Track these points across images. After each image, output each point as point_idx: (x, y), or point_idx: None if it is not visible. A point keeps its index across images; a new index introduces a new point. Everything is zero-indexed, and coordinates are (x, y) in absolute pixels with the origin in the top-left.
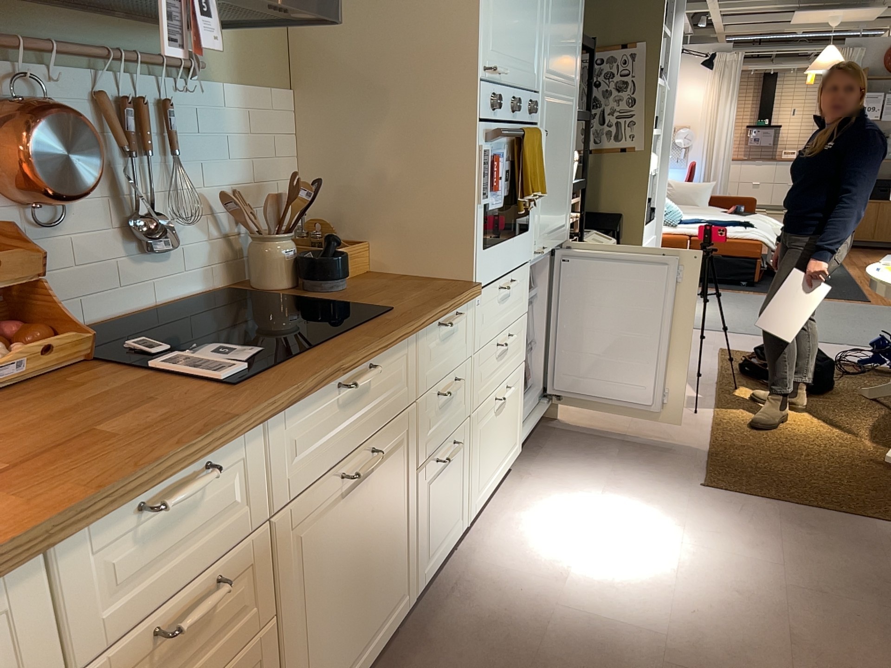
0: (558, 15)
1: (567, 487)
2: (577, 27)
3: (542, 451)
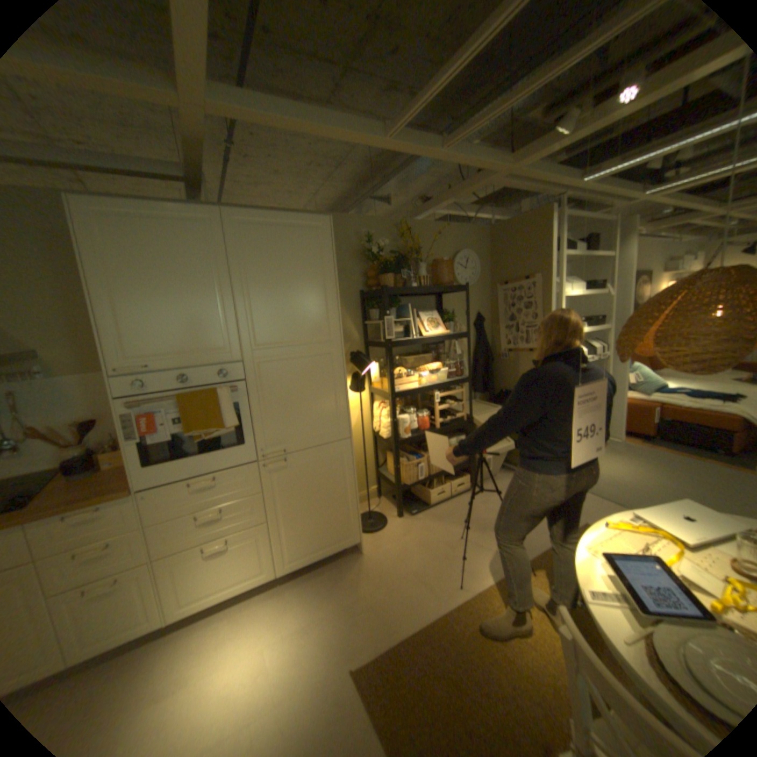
0: (267, 308)
1: (277, 620)
2: (319, 305)
3: (314, 579)
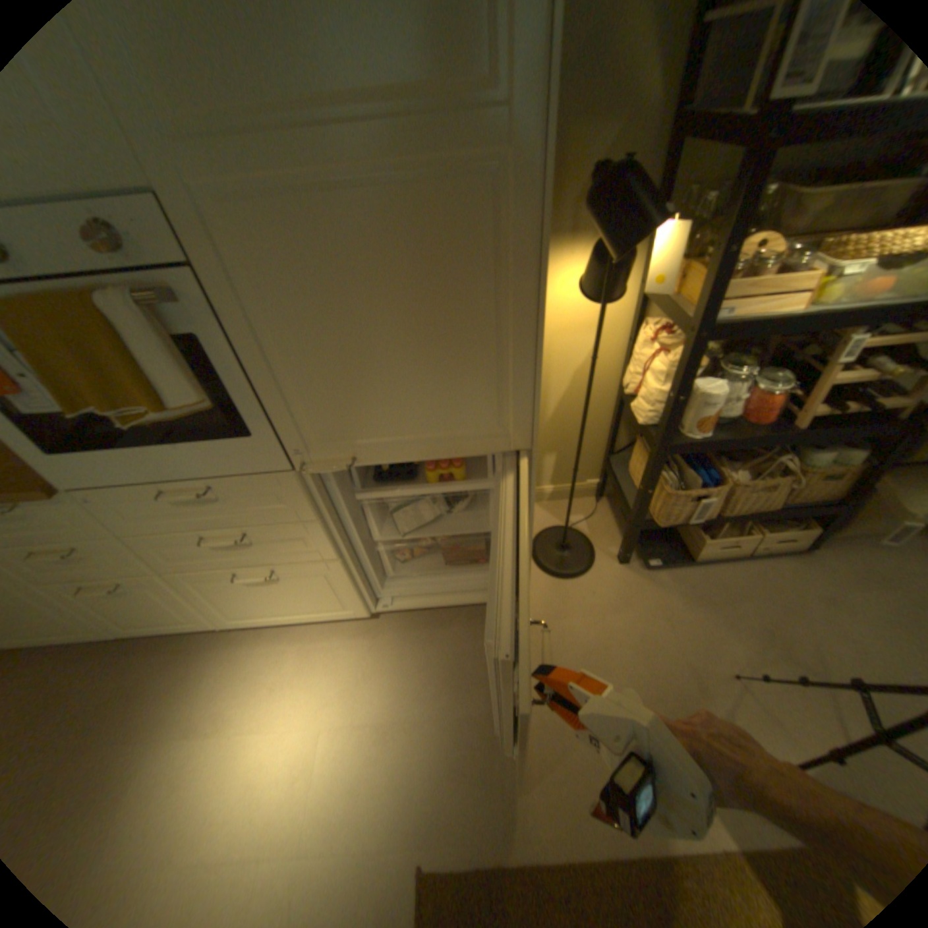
0: None
1: (357, 686)
2: None
3: (432, 632)
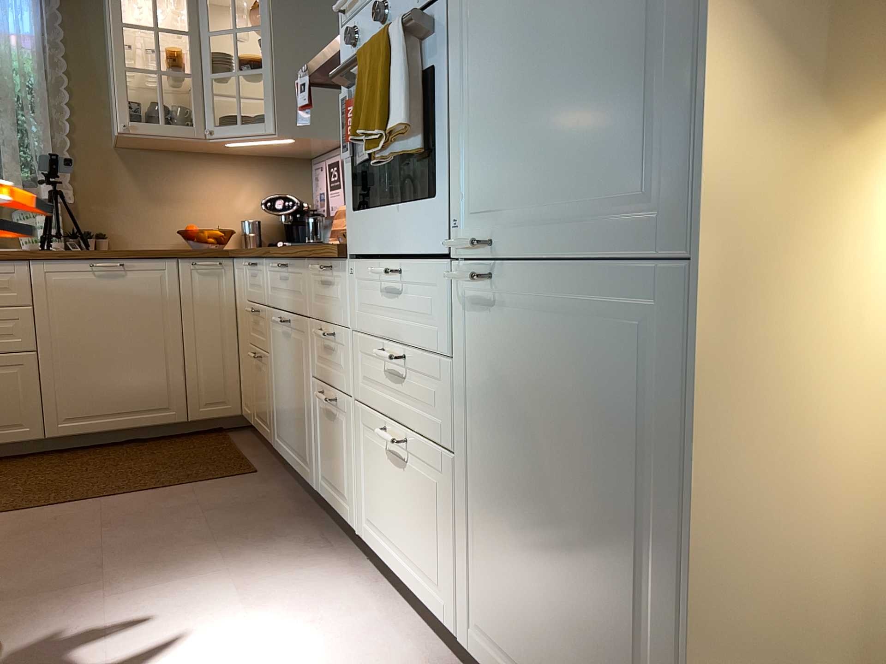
0: None
1: None
2: None
3: None
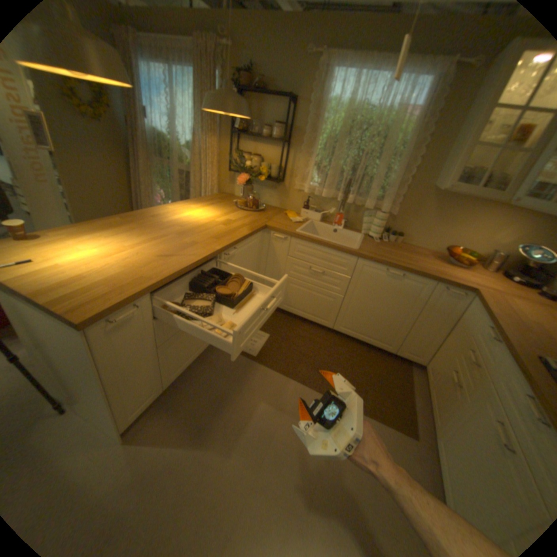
0: None
1: None
2: None
3: None
